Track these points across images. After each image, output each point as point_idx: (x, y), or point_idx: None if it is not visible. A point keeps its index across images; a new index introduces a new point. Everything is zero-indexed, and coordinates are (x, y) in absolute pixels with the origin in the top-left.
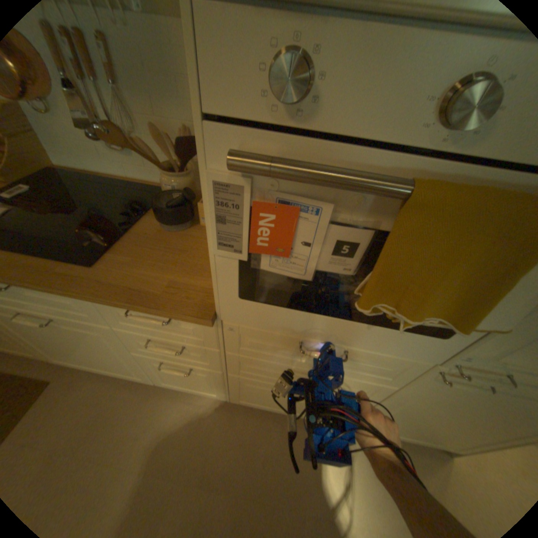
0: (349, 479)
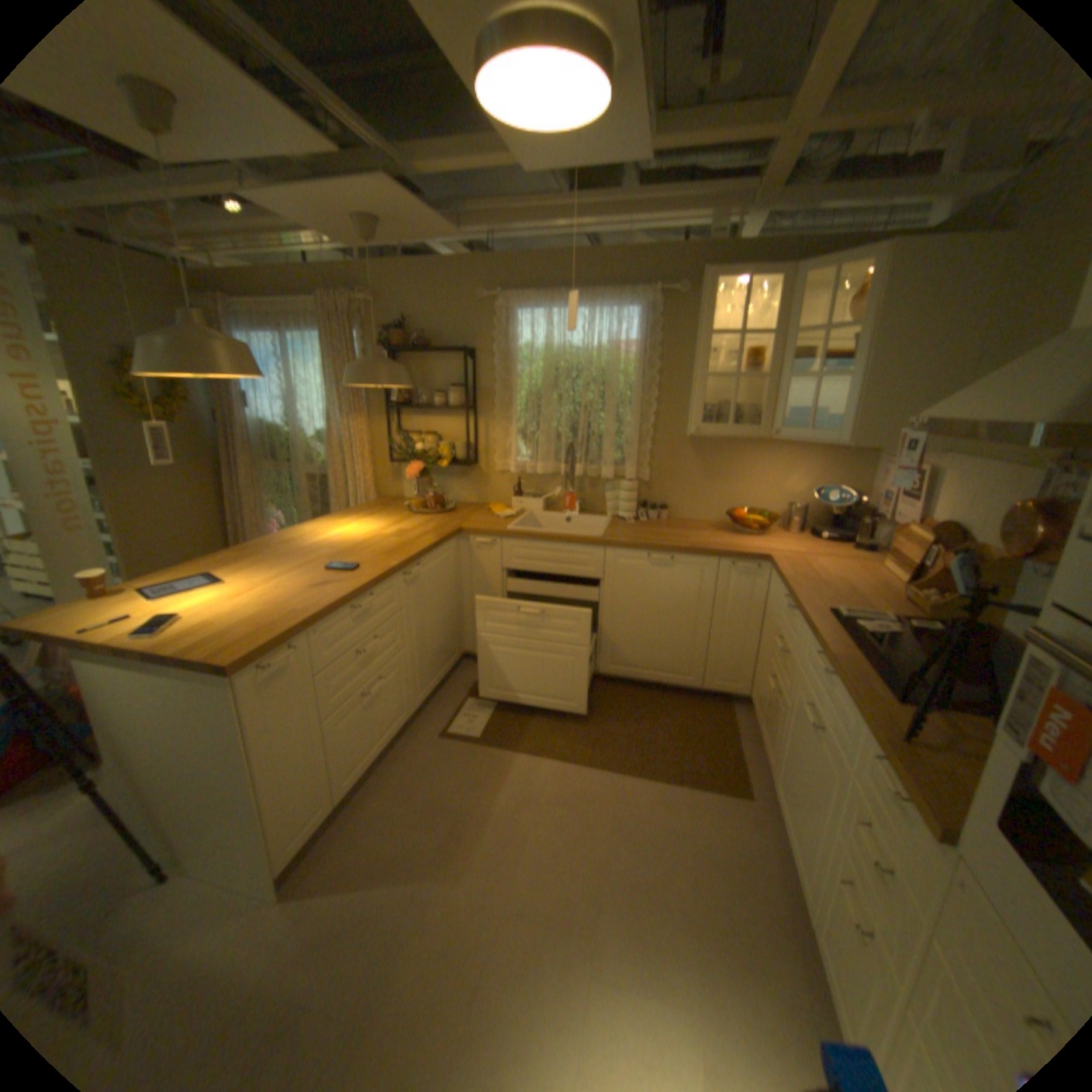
0: None
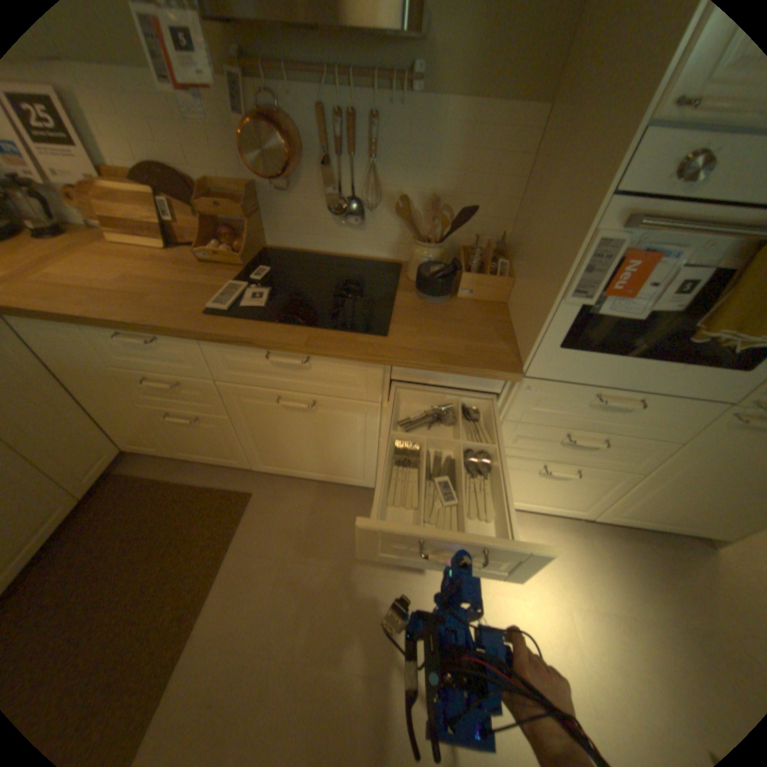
0: (609, 575)
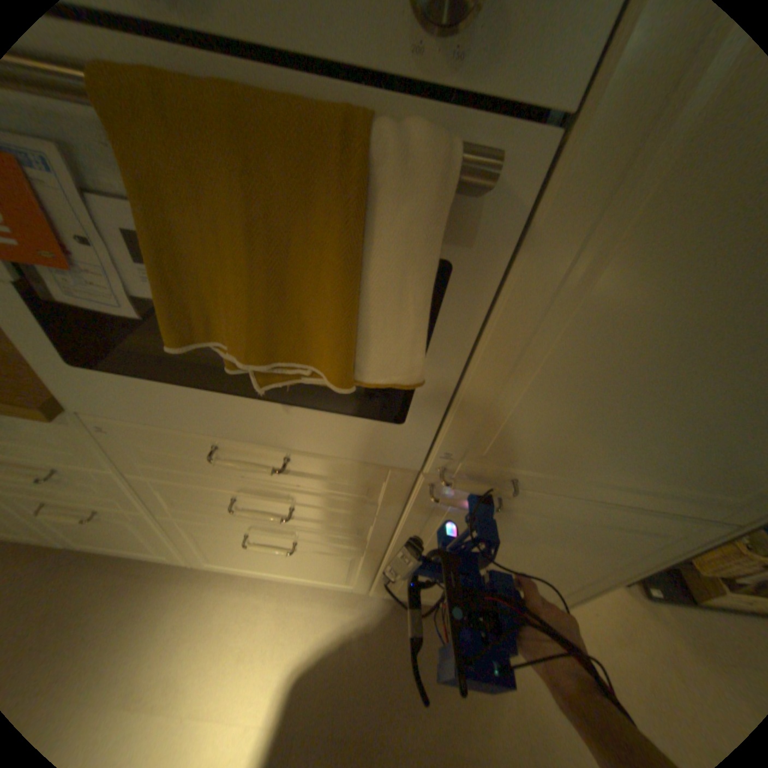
0: (371, 673)
